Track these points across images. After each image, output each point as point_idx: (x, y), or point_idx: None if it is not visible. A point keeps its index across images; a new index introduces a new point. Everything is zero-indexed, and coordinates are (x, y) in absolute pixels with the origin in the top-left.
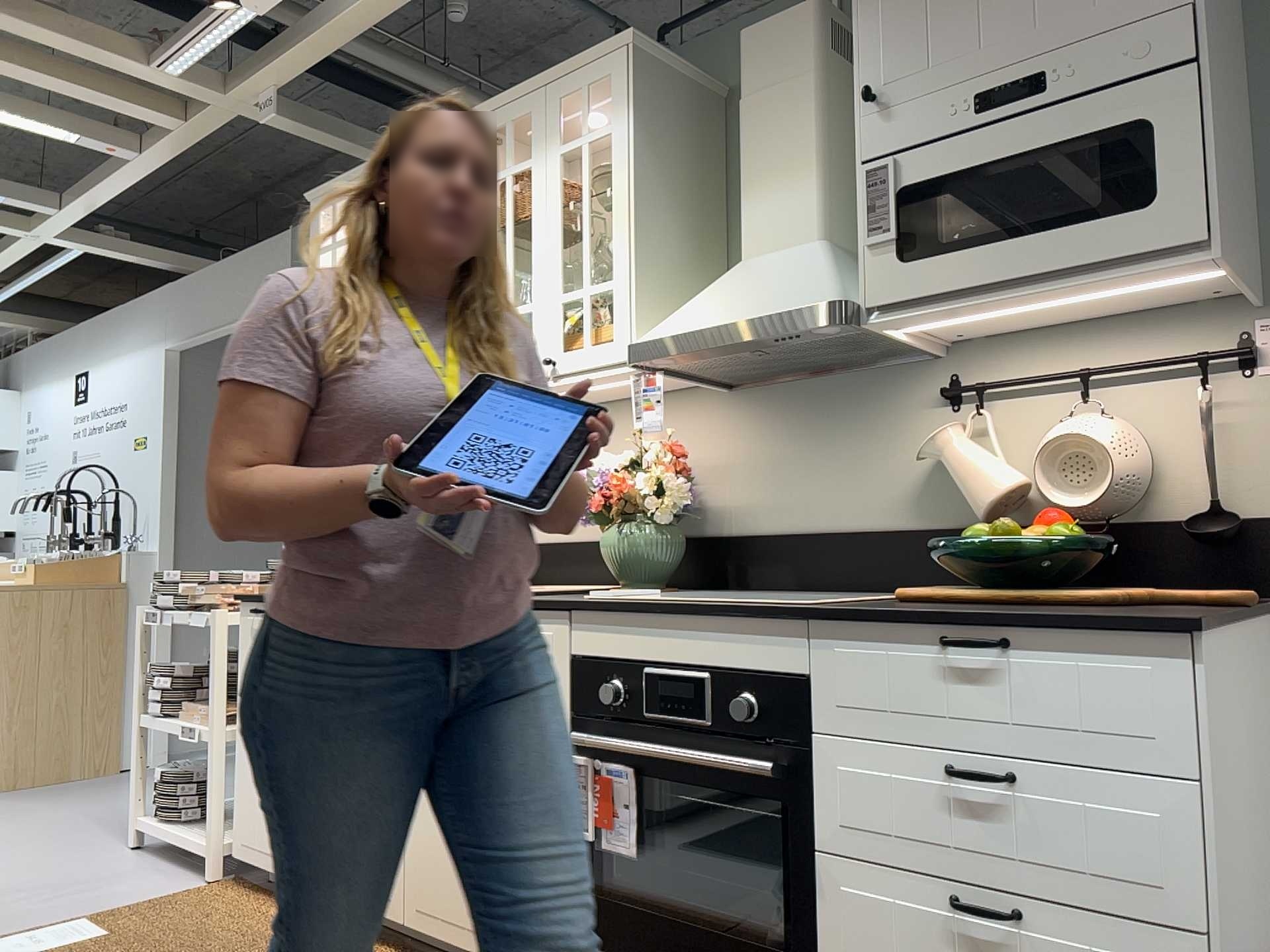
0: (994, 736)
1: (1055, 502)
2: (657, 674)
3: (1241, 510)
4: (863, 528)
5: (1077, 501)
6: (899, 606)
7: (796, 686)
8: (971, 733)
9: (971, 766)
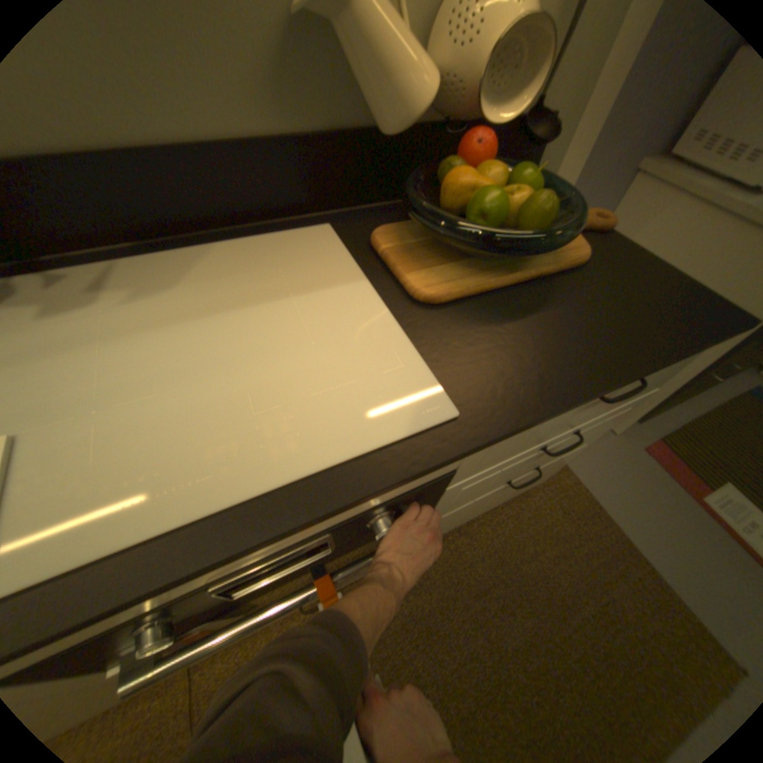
0: (581, 422)
1: (440, 99)
2: (231, 580)
3: (545, 104)
4: (199, 136)
5: (501, 116)
6: (535, 366)
7: (437, 479)
8: (568, 428)
9: (558, 441)
